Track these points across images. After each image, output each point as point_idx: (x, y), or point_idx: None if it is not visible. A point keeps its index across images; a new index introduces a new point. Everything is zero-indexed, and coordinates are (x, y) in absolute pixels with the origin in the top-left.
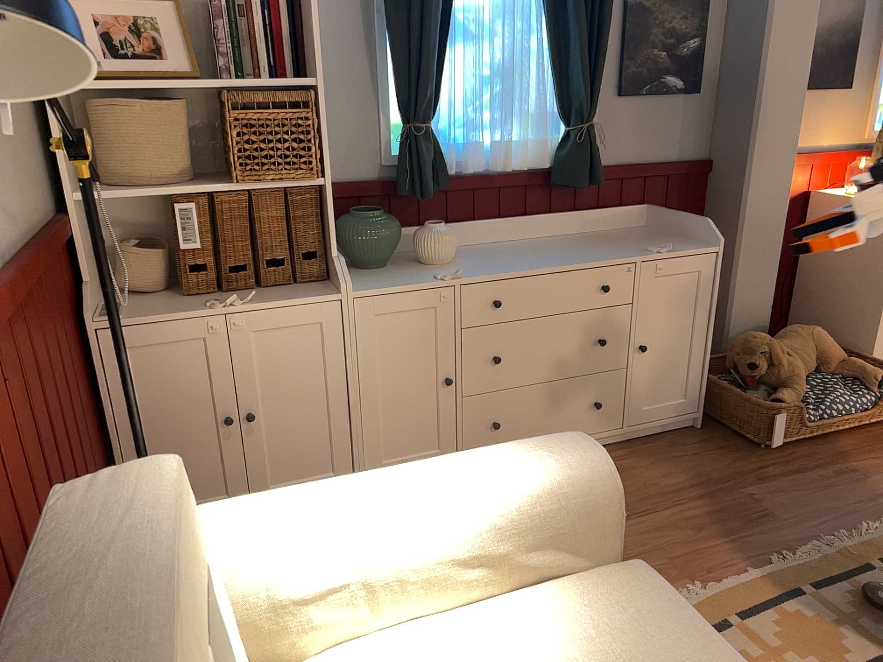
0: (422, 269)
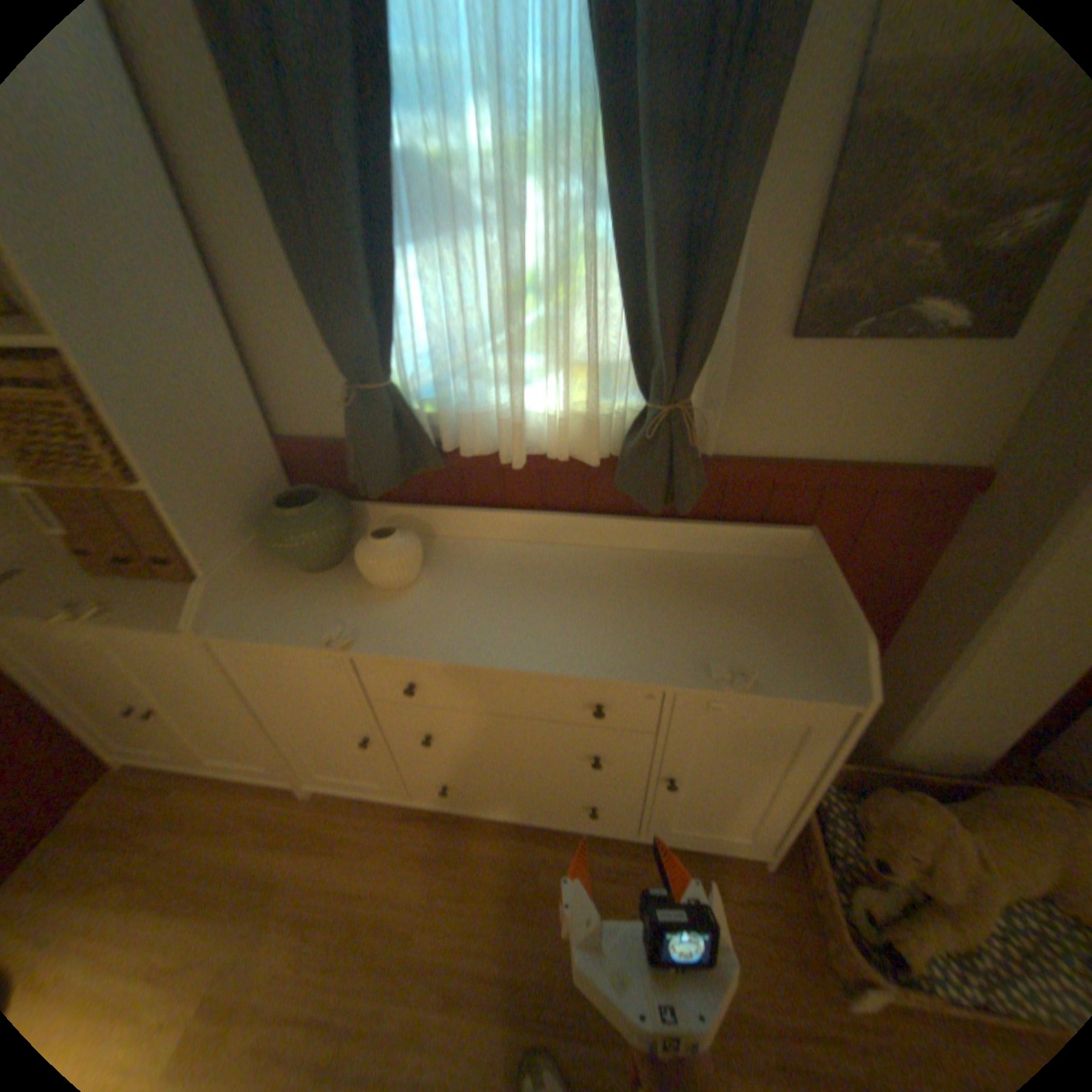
0: (351, 596)
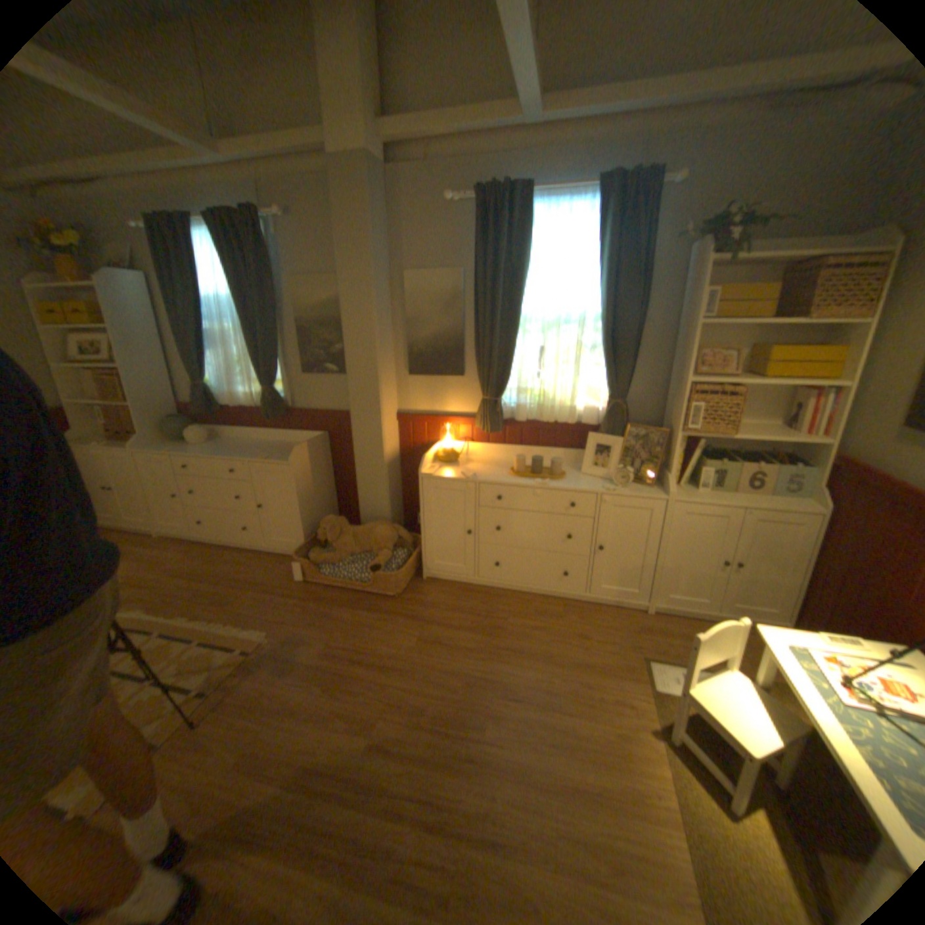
0: (178, 447)
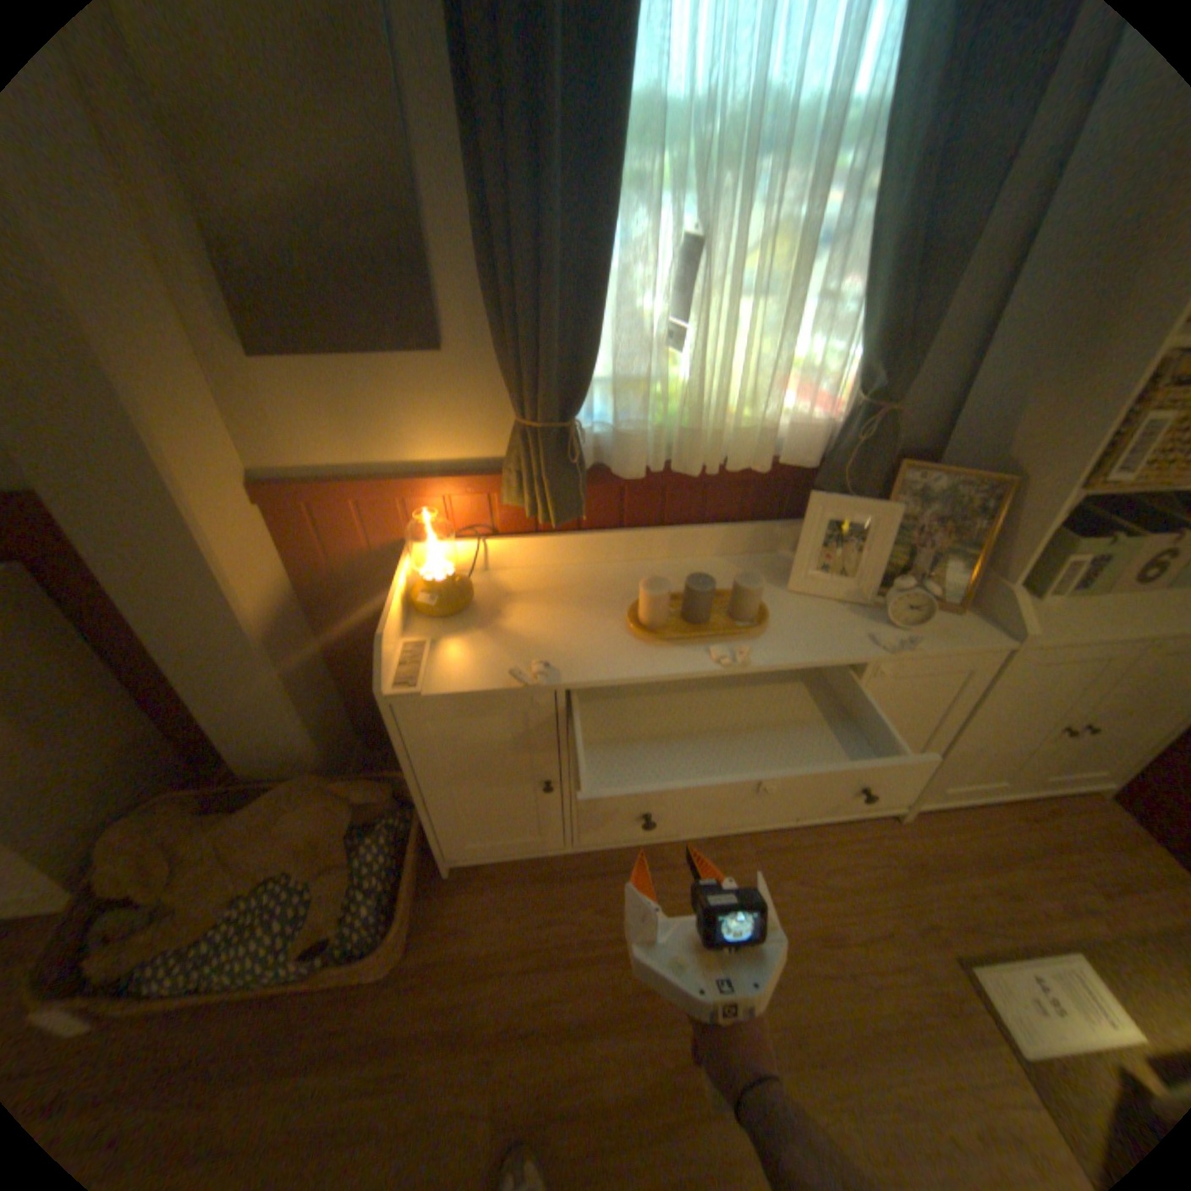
0: None
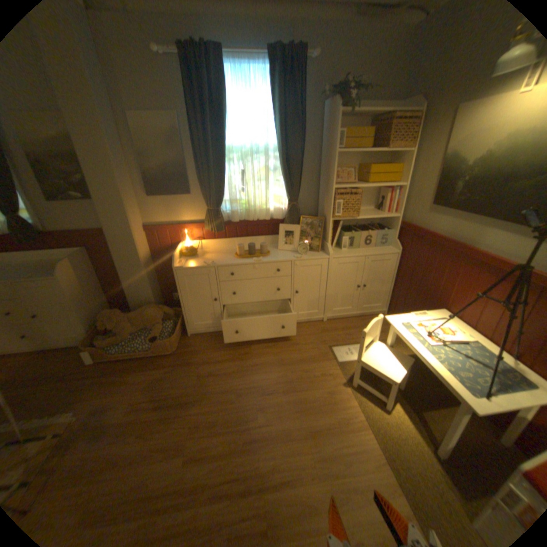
0: None
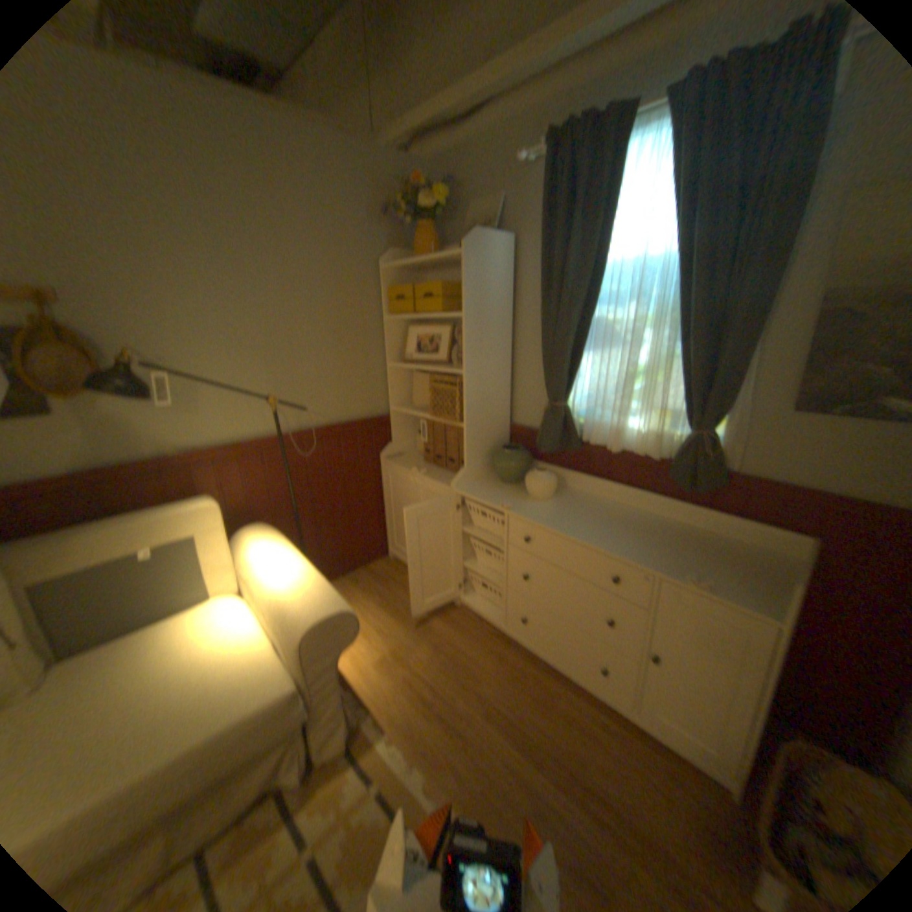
0: (517, 496)
